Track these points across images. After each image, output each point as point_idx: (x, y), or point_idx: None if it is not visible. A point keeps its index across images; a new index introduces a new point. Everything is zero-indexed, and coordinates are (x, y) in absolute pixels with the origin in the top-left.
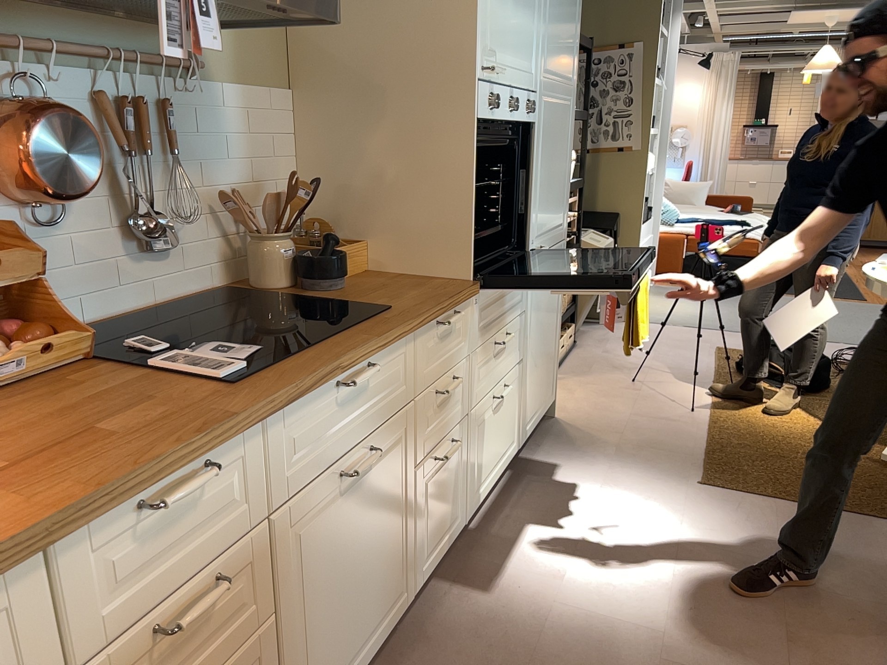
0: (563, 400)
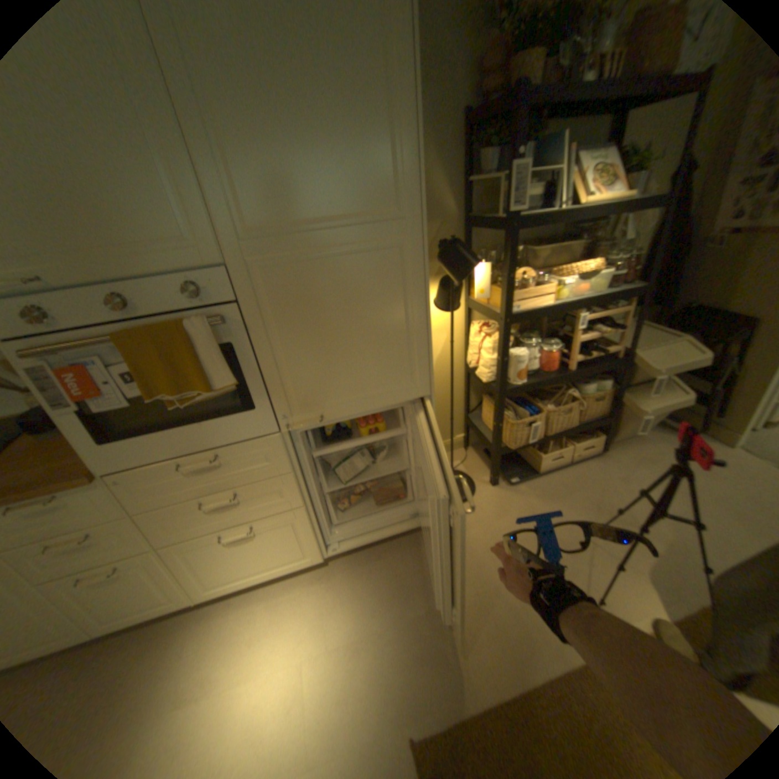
0: (476, 521)
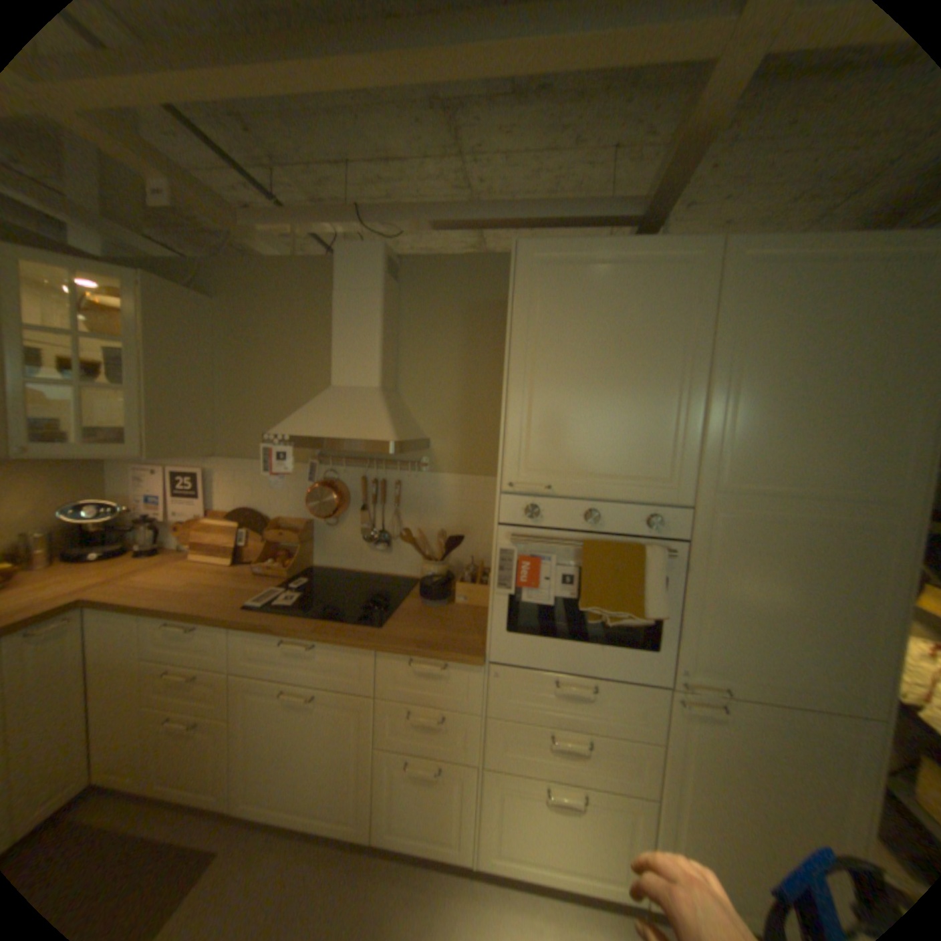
0: None
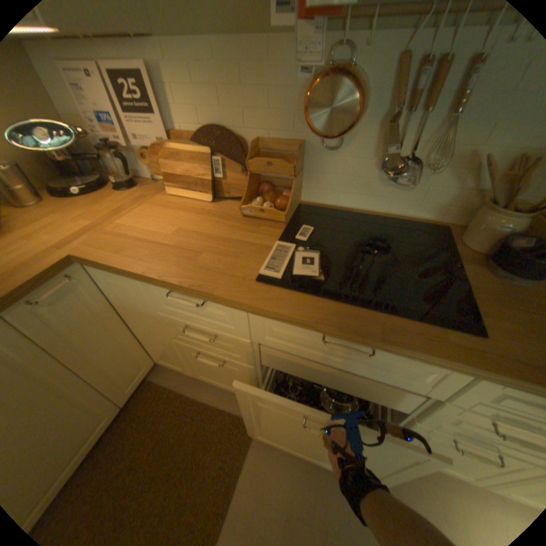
0: None
